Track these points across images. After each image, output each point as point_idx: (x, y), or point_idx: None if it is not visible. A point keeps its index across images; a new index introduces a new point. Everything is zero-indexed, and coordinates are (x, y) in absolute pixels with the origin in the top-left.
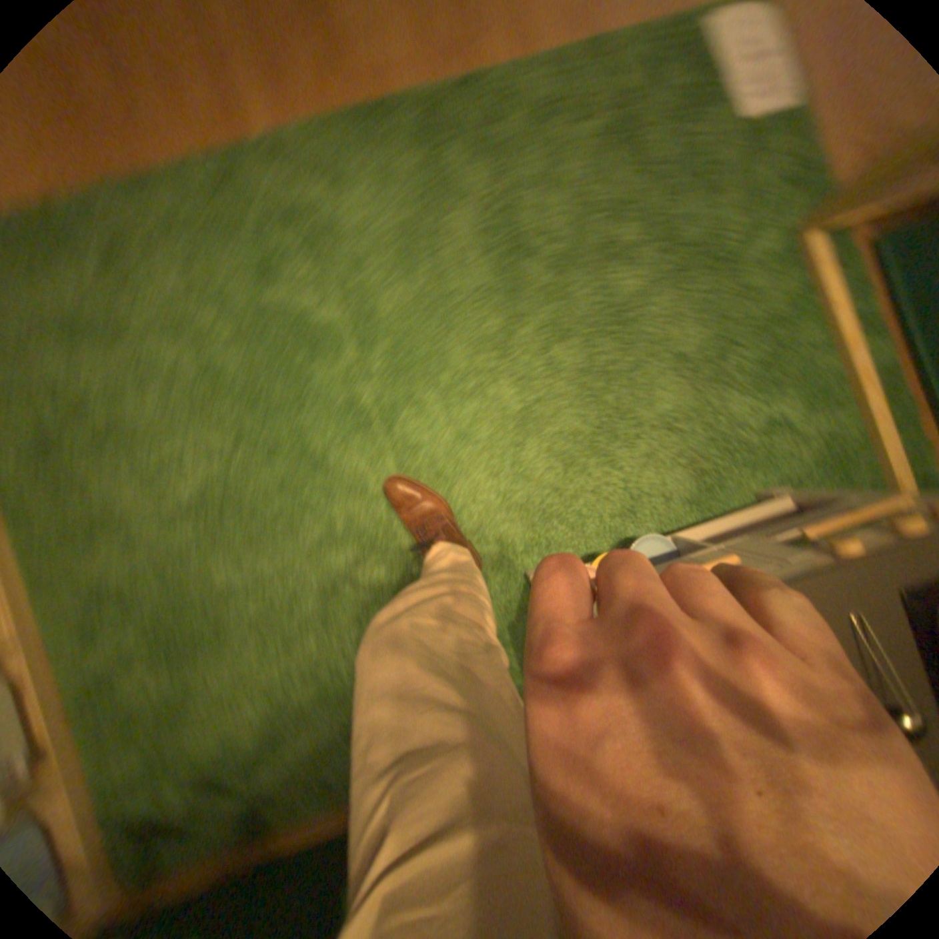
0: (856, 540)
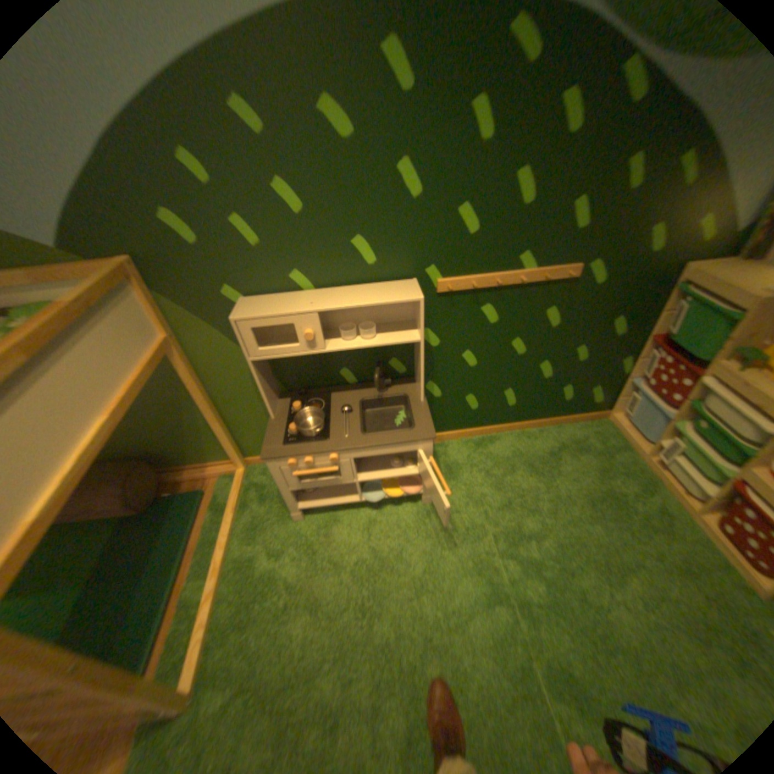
0: (326, 456)
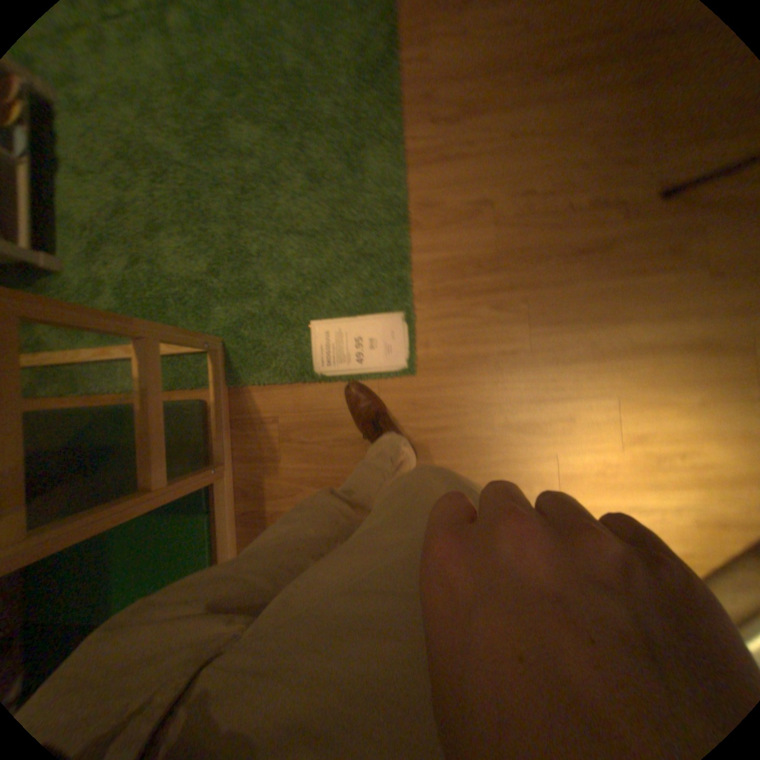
0: None
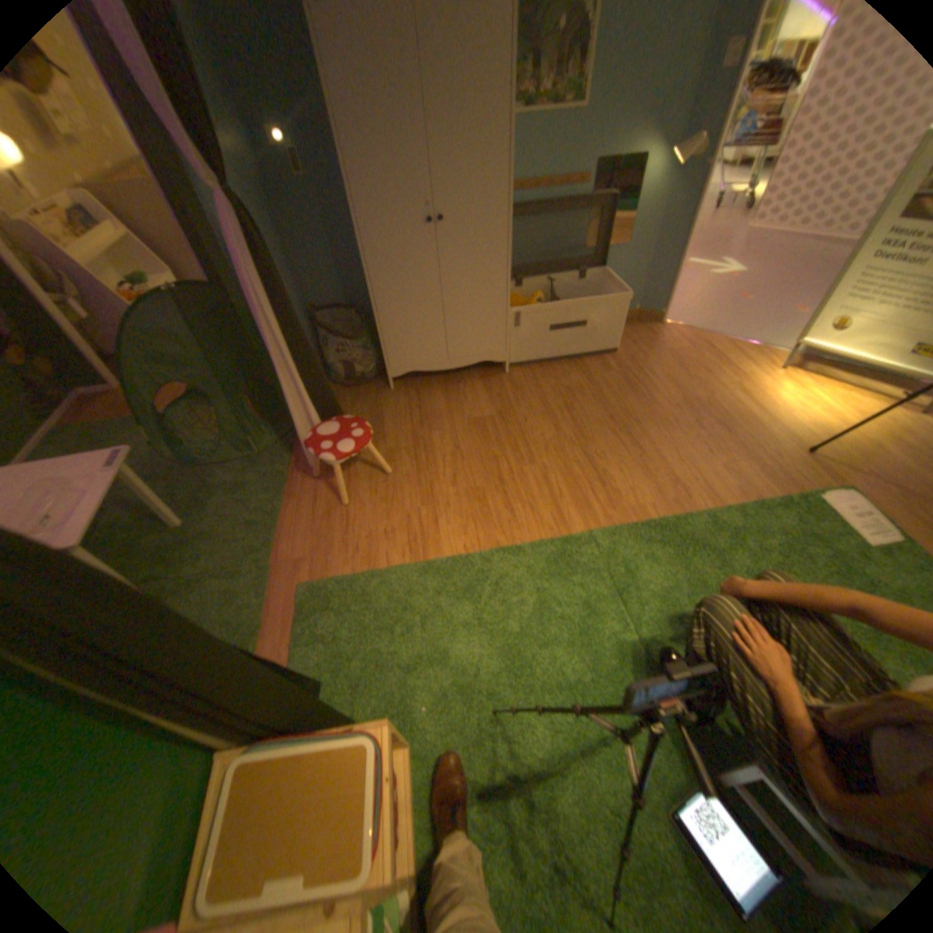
0: None
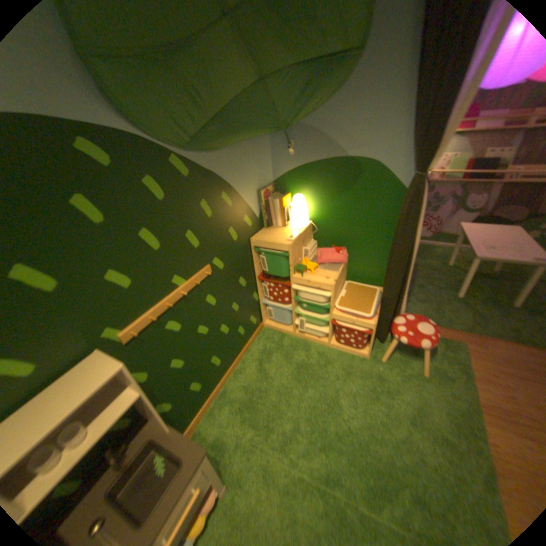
0: None
